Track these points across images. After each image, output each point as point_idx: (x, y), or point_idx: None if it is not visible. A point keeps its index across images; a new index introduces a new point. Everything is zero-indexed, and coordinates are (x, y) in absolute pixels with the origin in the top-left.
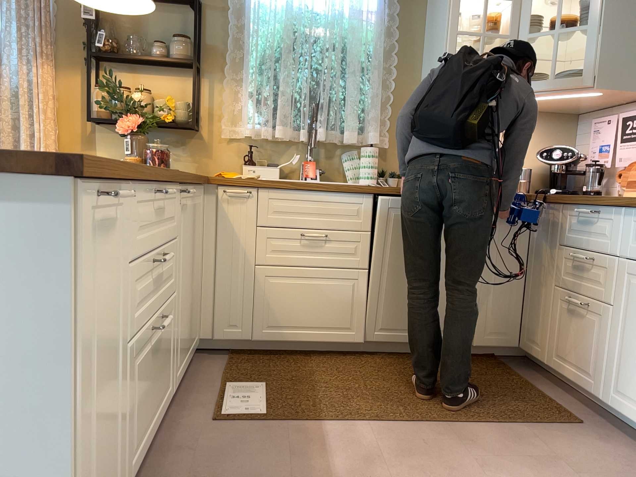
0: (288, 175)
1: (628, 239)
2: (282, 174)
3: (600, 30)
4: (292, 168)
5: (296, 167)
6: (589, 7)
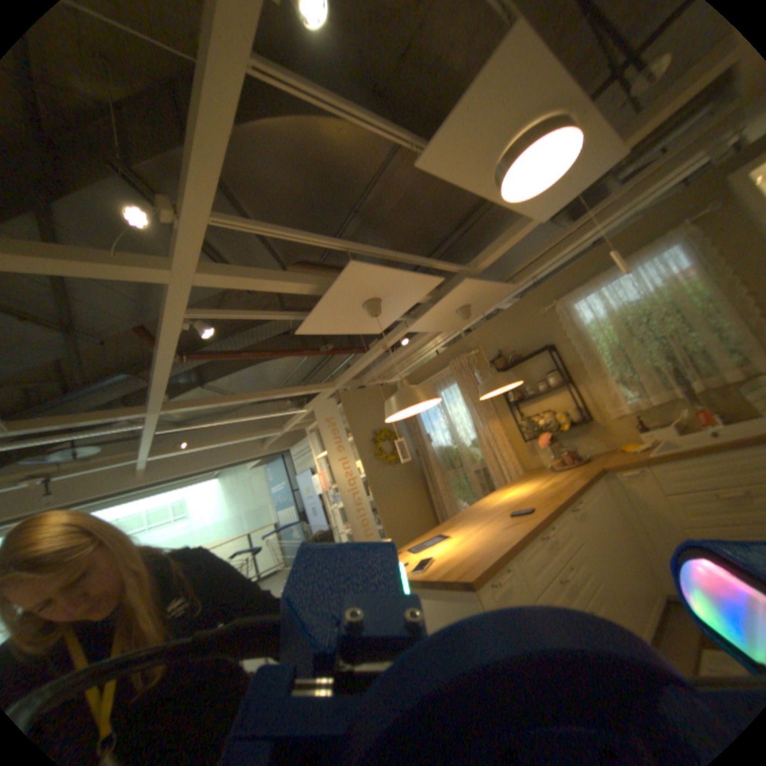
0: (688, 425)
1: None
2: (681, 427)
3: None
4: (688, 418)
5: (692, 417)
6: None
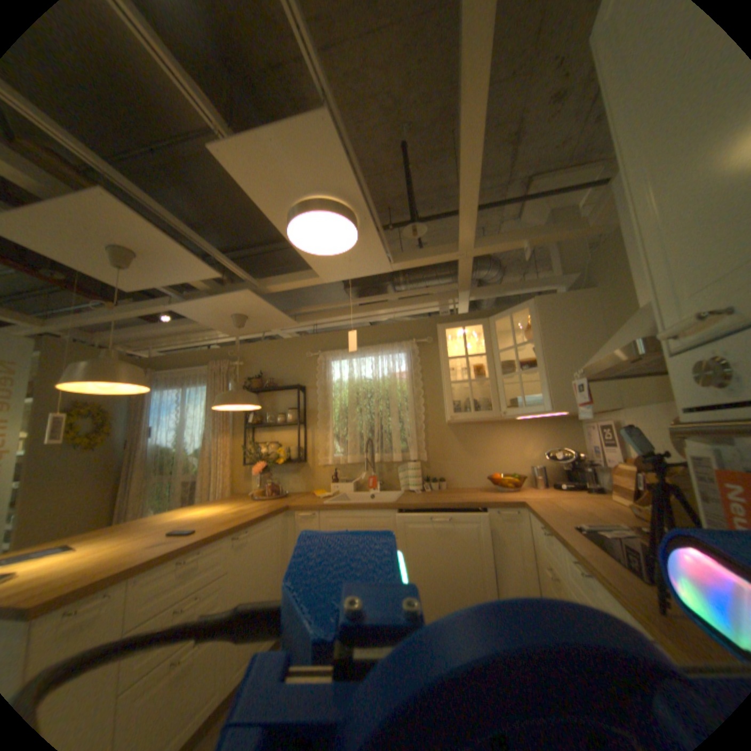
0: (362, 486)
1: (567, 570)
2: (358, 486)
3: (547, 369)
4: (364, 480)
5: (367, 480)
6: (538, 352)
